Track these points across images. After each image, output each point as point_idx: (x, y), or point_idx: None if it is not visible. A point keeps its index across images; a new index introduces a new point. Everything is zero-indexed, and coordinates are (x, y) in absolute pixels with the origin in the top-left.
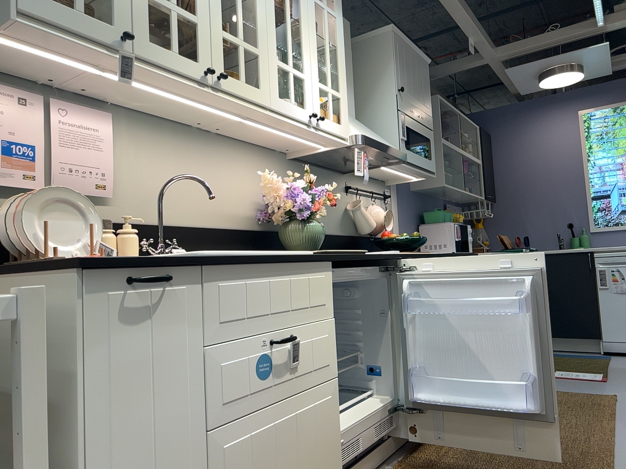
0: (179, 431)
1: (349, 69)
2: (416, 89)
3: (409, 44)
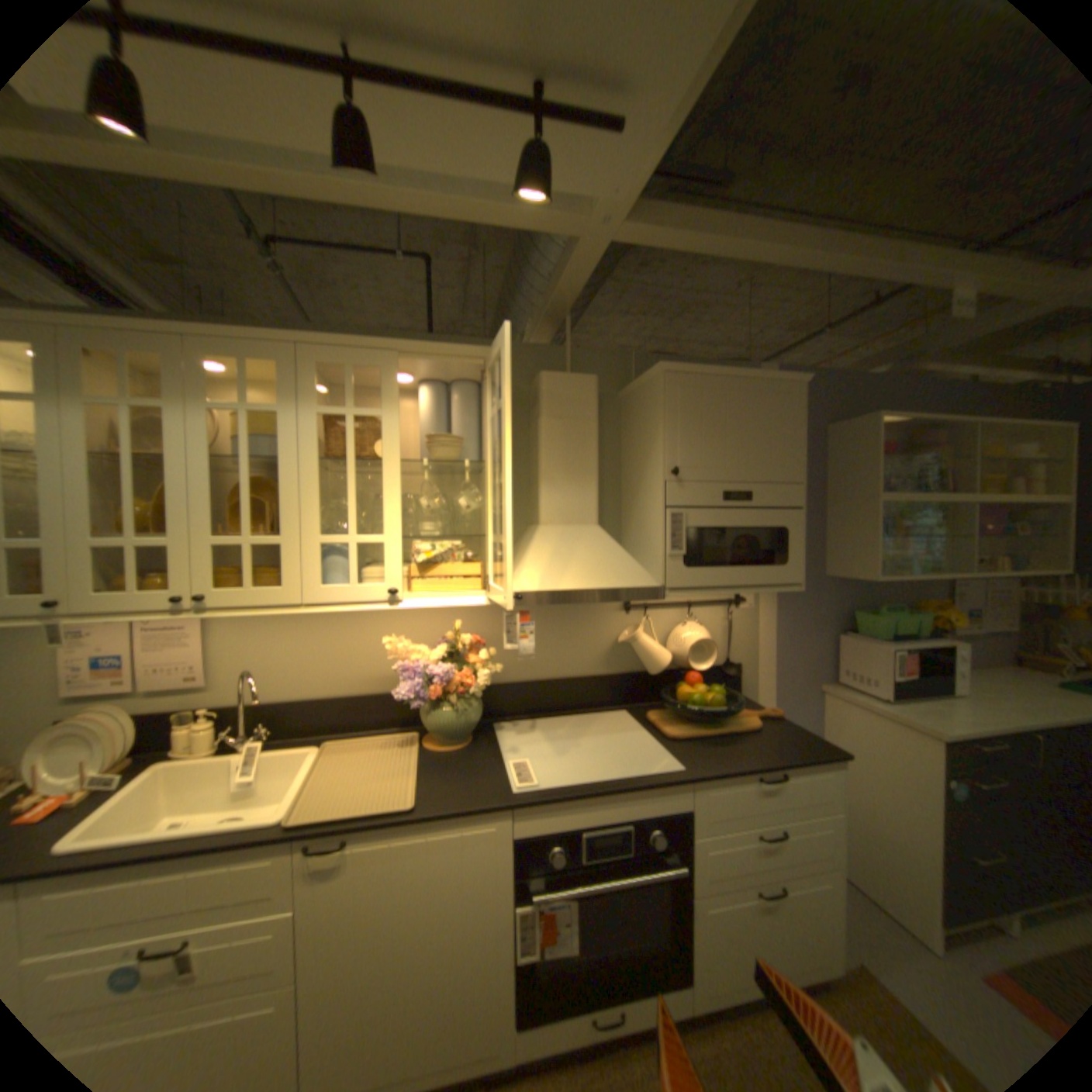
0: None
1: (583, 453)
2: (739, 449)
3: (724, 372)
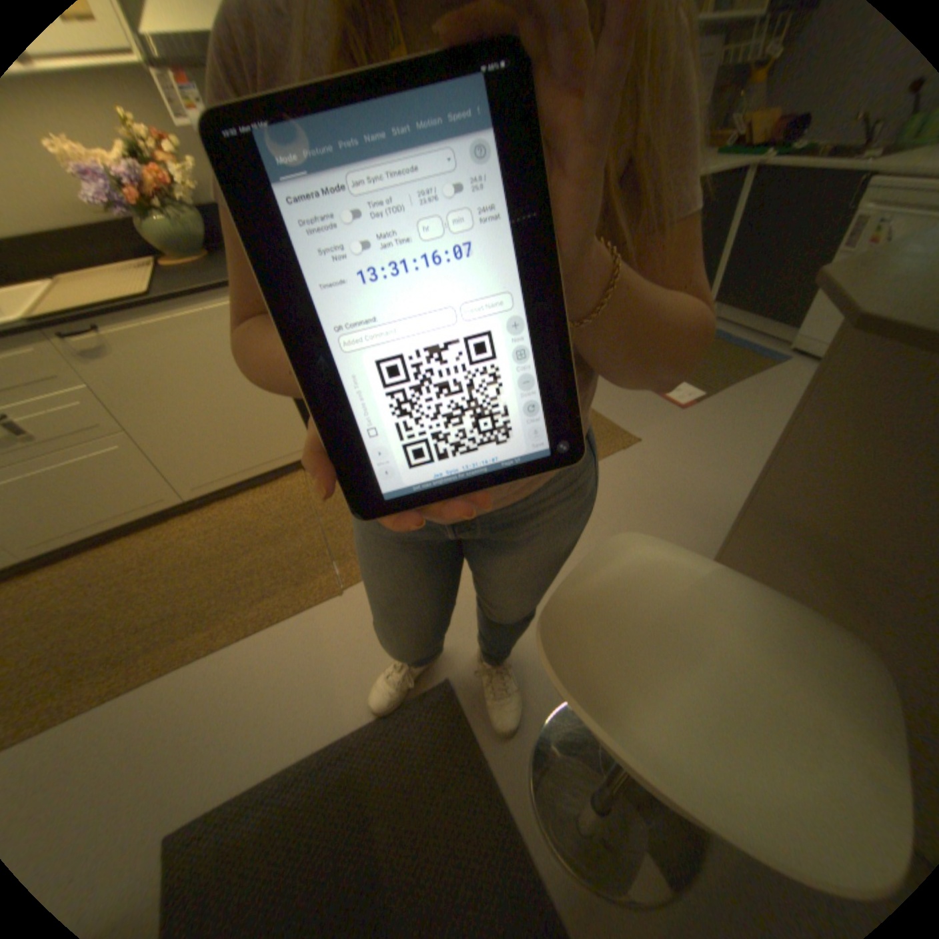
0: None
1: None
2: None
3: None
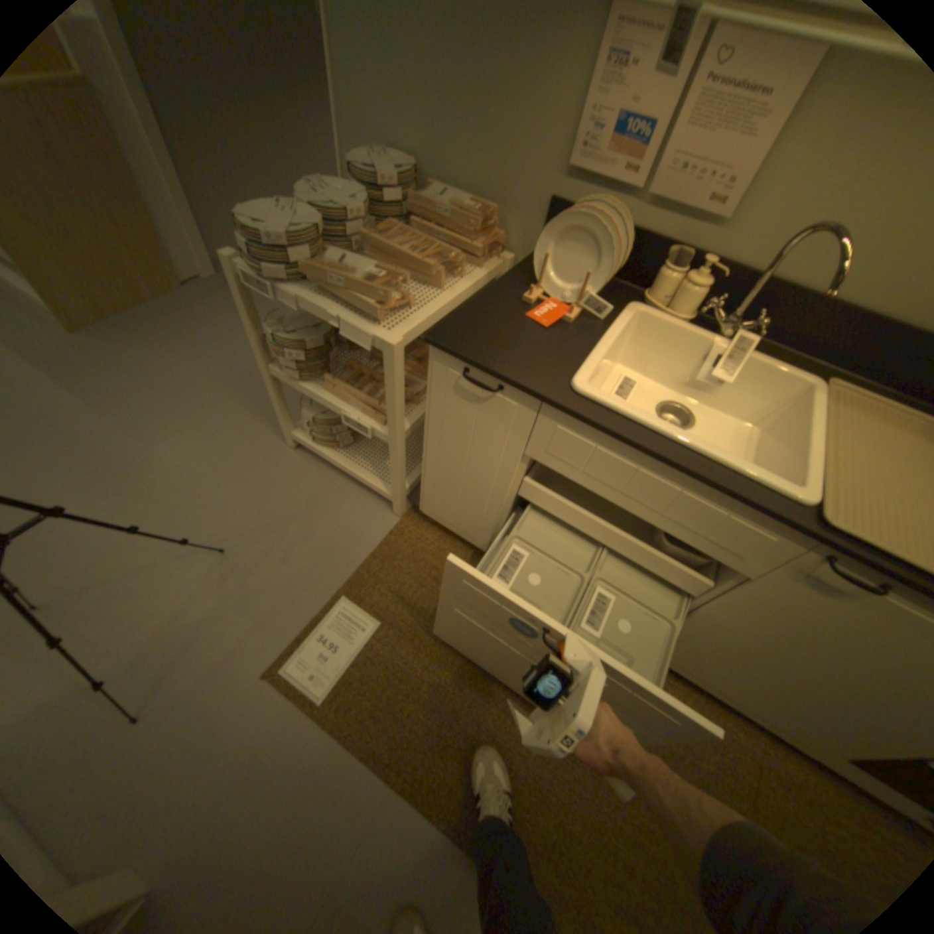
0: (488, 479)
1: None
2: None
3: None
